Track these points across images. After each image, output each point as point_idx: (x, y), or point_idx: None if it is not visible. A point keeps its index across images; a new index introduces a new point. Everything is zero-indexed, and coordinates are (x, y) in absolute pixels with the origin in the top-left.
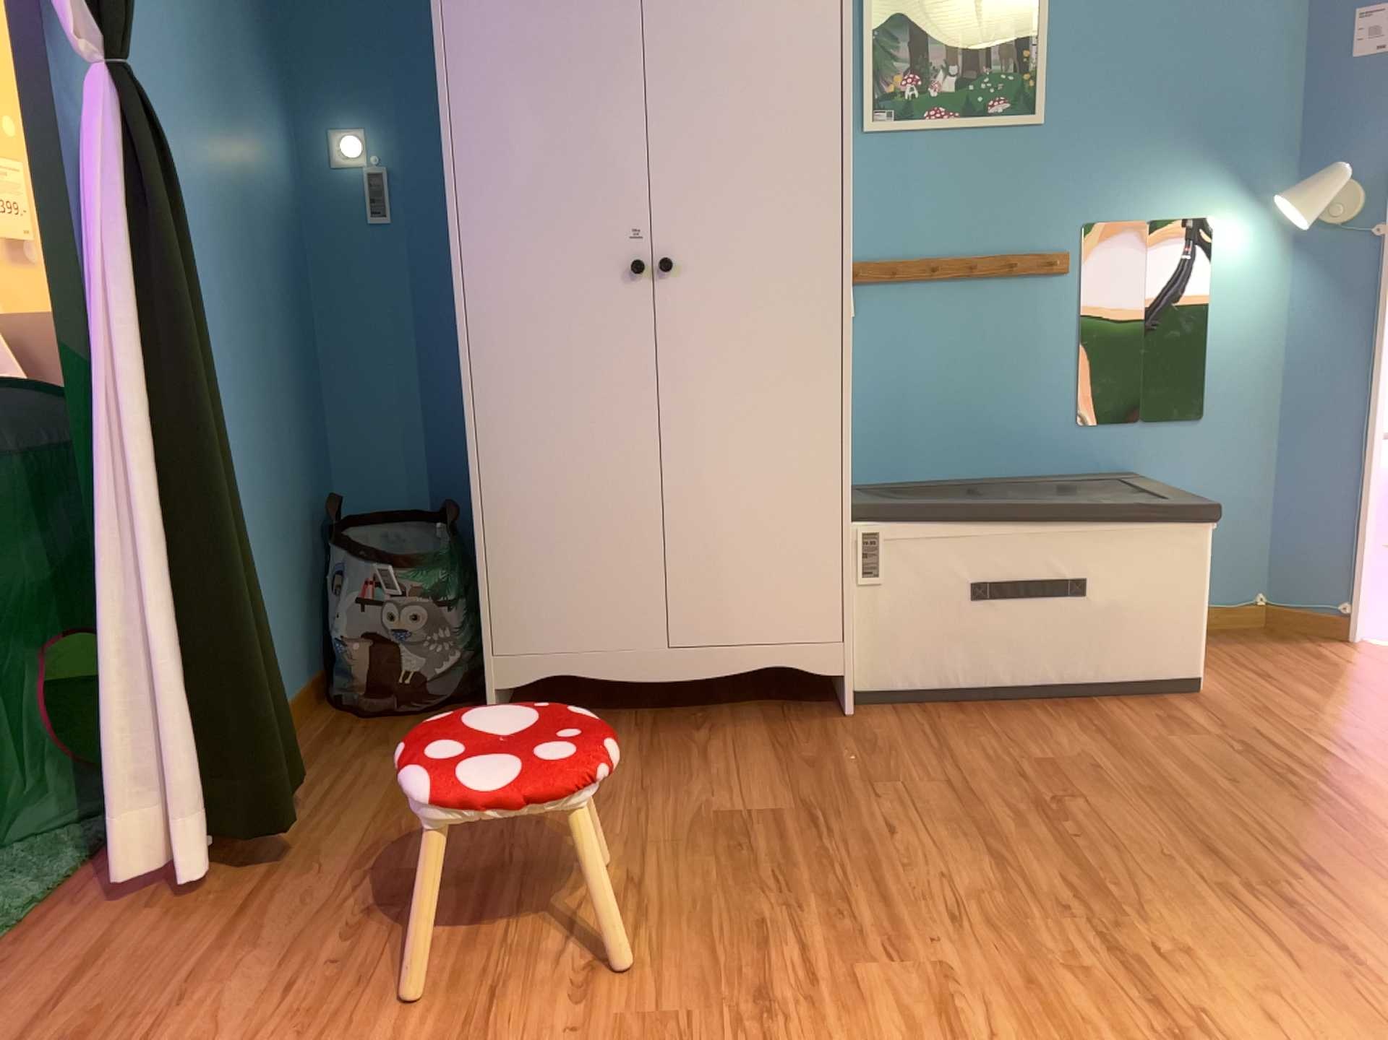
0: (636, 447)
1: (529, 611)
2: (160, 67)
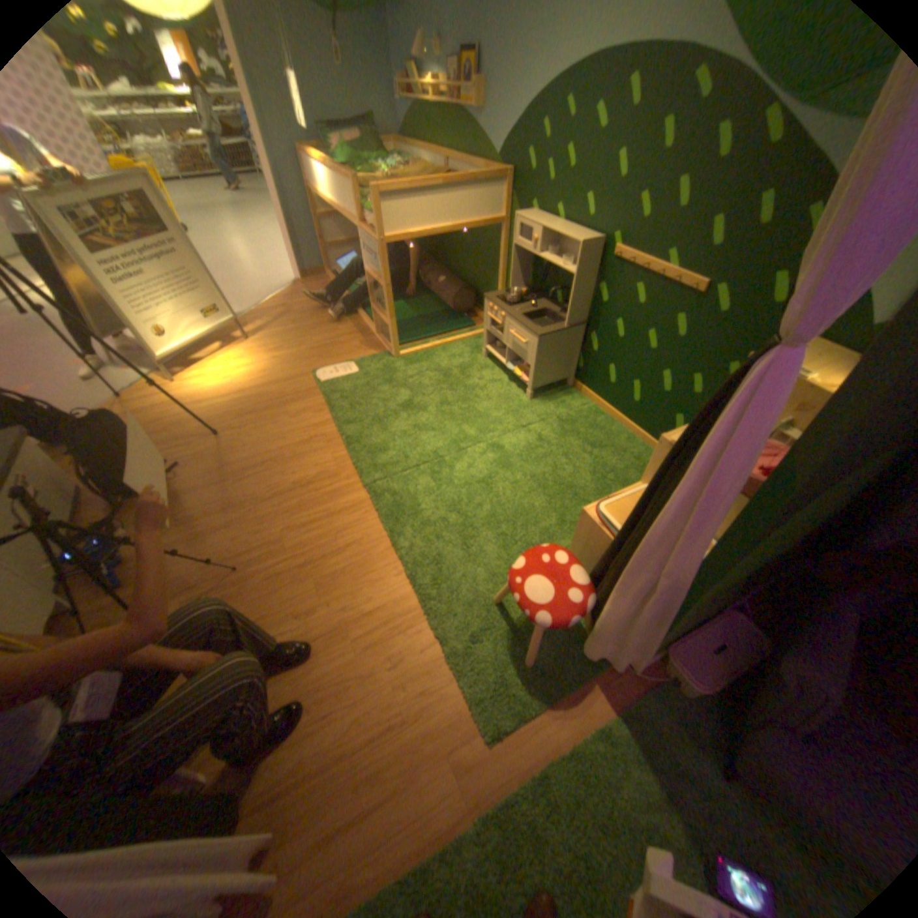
0: None
1: None
2: None
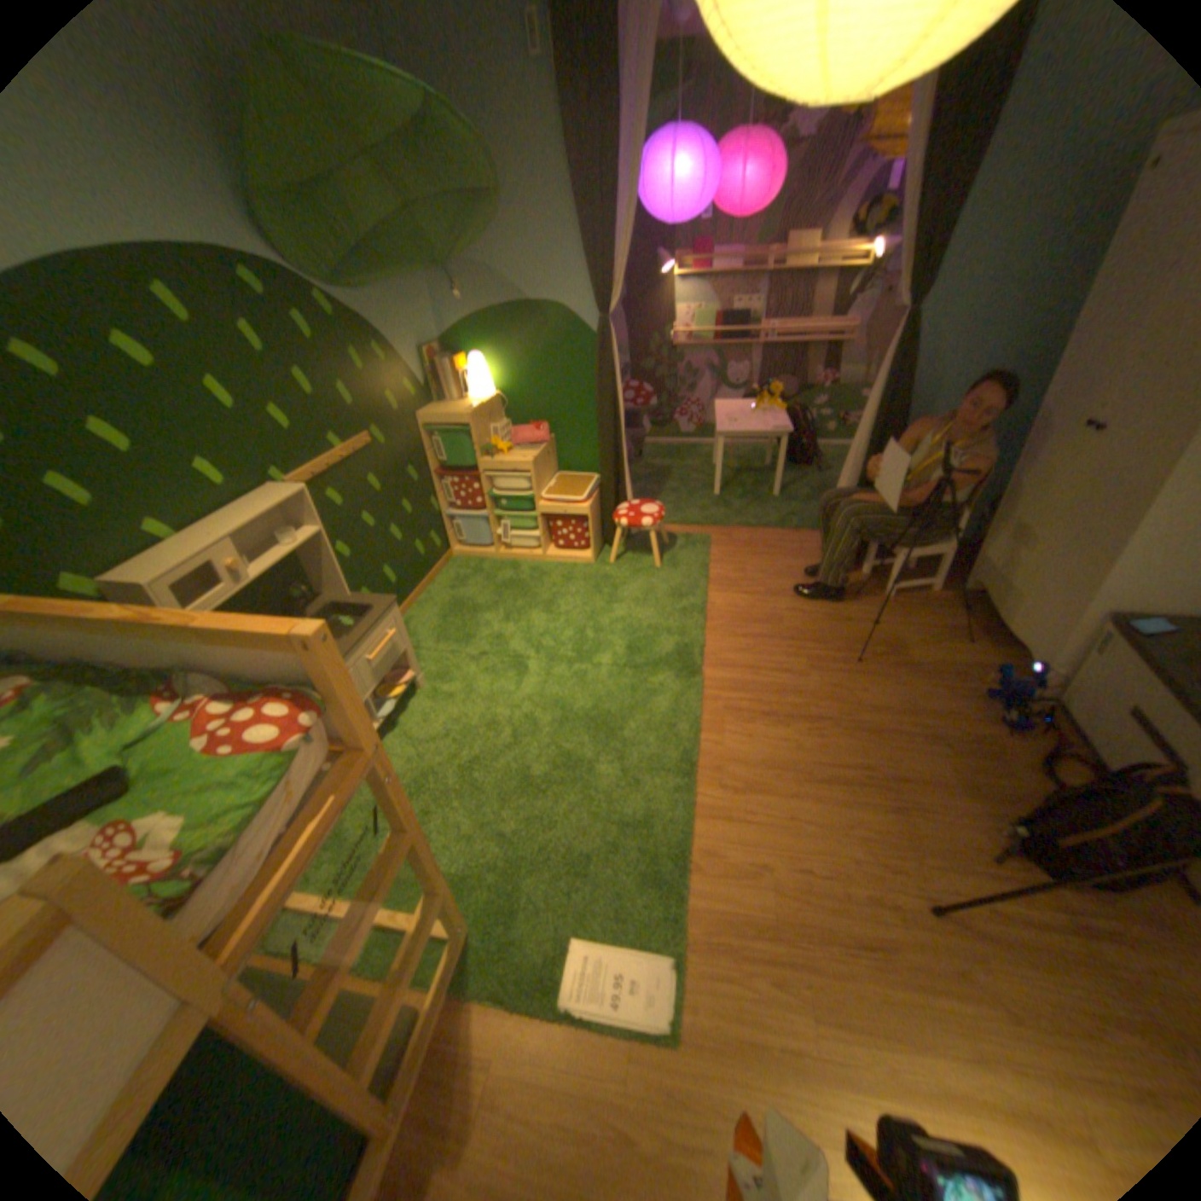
0: (1049, 515)
1: (992, 558)
2: (996, 282)
